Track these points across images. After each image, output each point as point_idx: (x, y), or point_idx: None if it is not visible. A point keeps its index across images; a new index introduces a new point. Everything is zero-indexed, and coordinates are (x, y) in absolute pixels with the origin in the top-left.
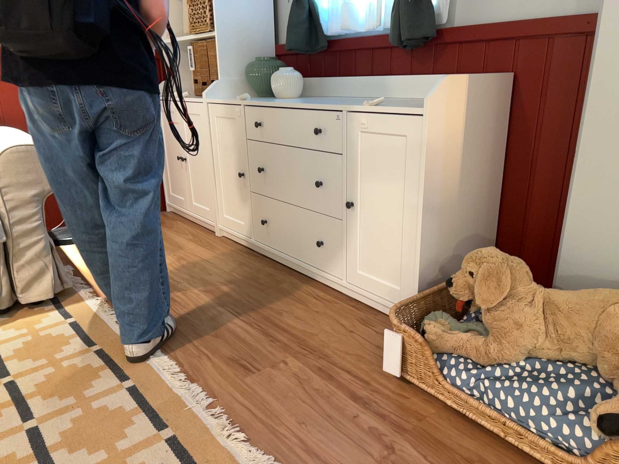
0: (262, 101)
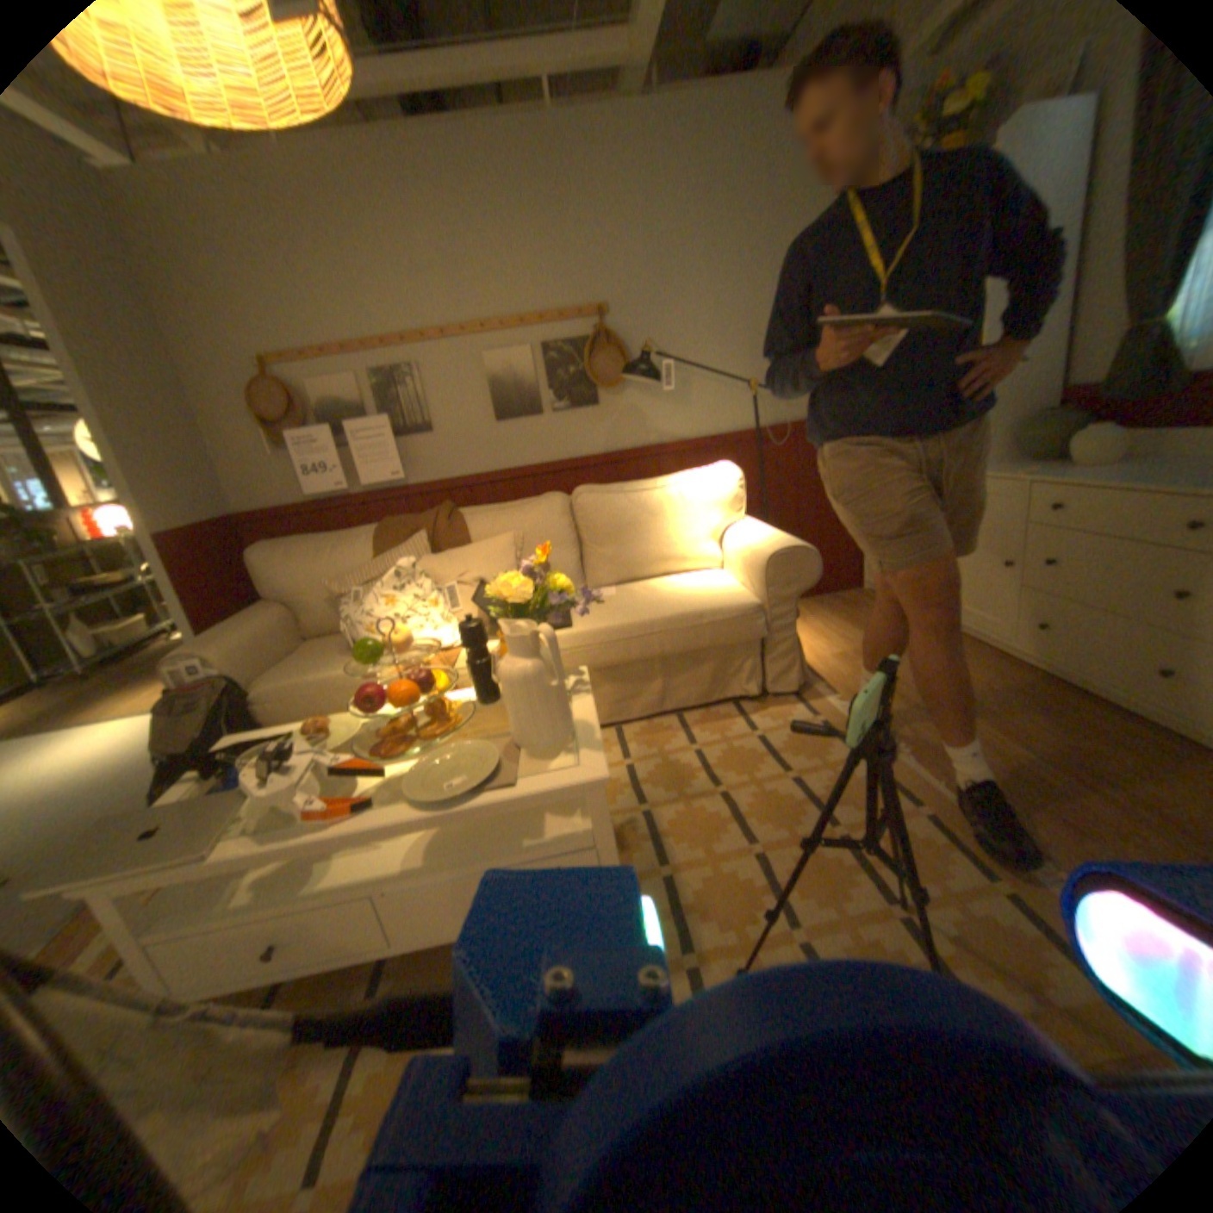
0: (1065, 474)
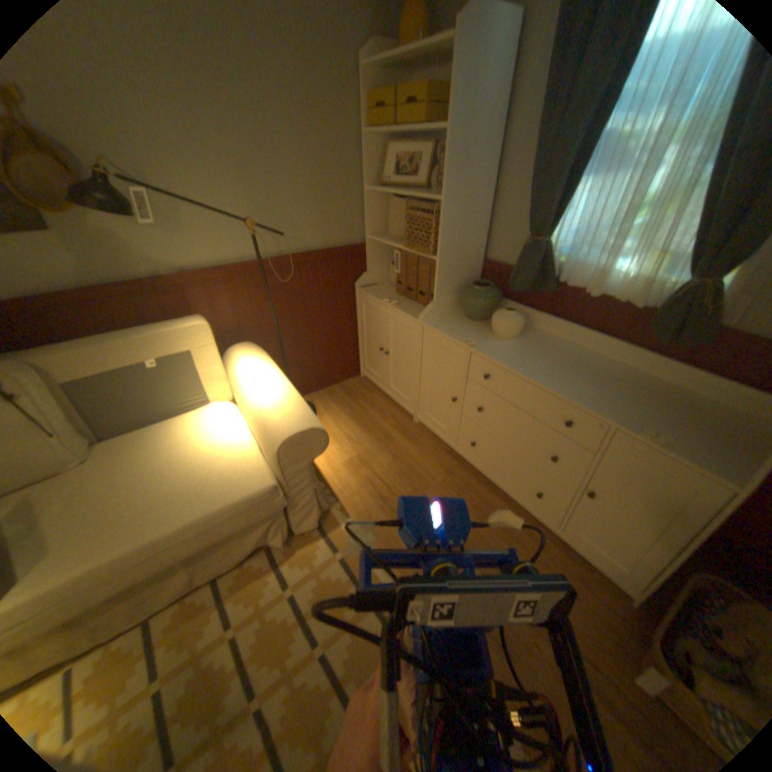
0: (492, 351)
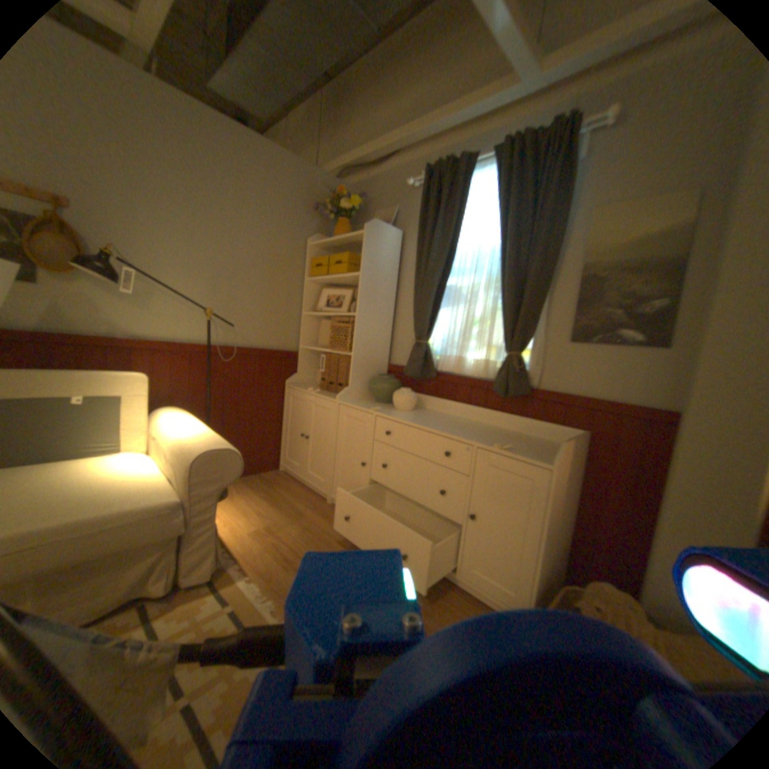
0: (392, 414)
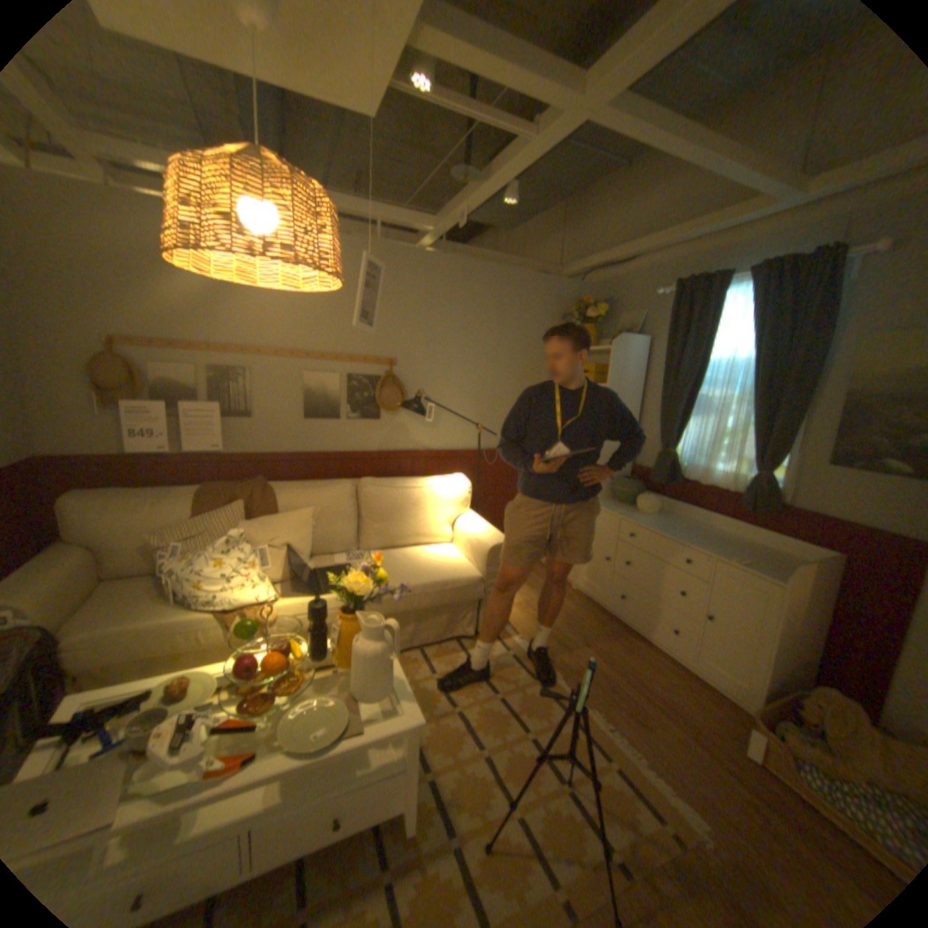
0: (635, 519)
